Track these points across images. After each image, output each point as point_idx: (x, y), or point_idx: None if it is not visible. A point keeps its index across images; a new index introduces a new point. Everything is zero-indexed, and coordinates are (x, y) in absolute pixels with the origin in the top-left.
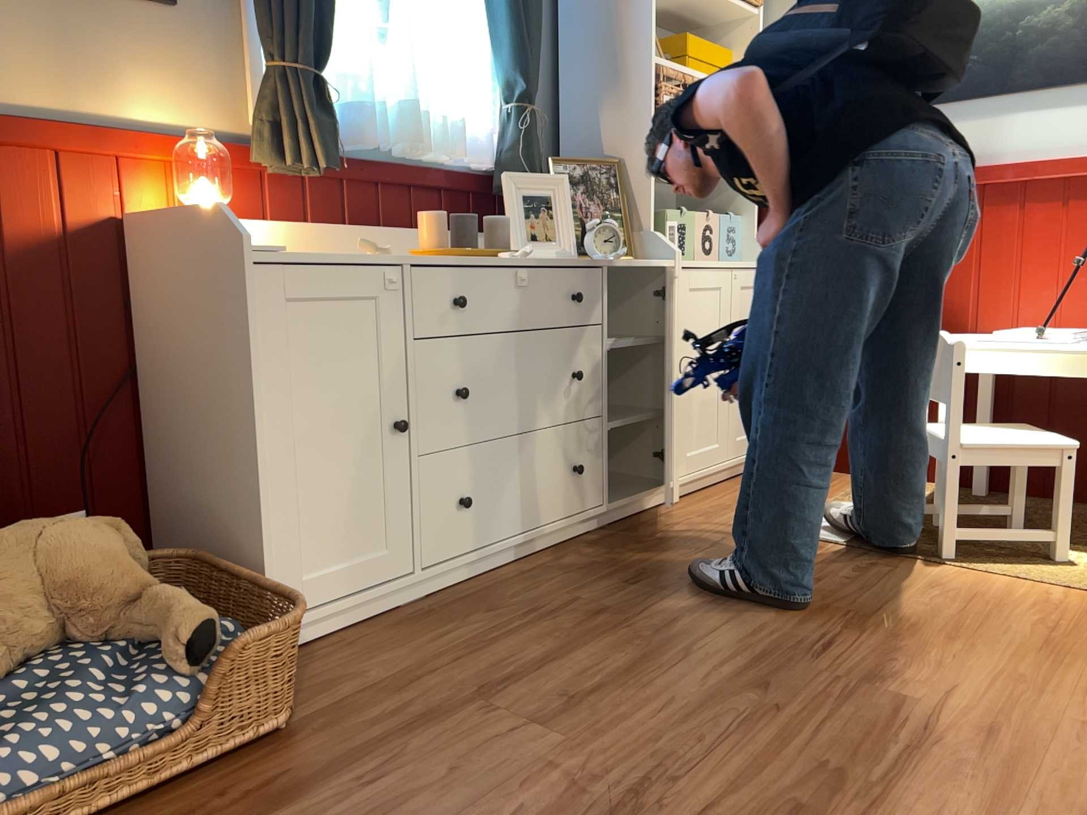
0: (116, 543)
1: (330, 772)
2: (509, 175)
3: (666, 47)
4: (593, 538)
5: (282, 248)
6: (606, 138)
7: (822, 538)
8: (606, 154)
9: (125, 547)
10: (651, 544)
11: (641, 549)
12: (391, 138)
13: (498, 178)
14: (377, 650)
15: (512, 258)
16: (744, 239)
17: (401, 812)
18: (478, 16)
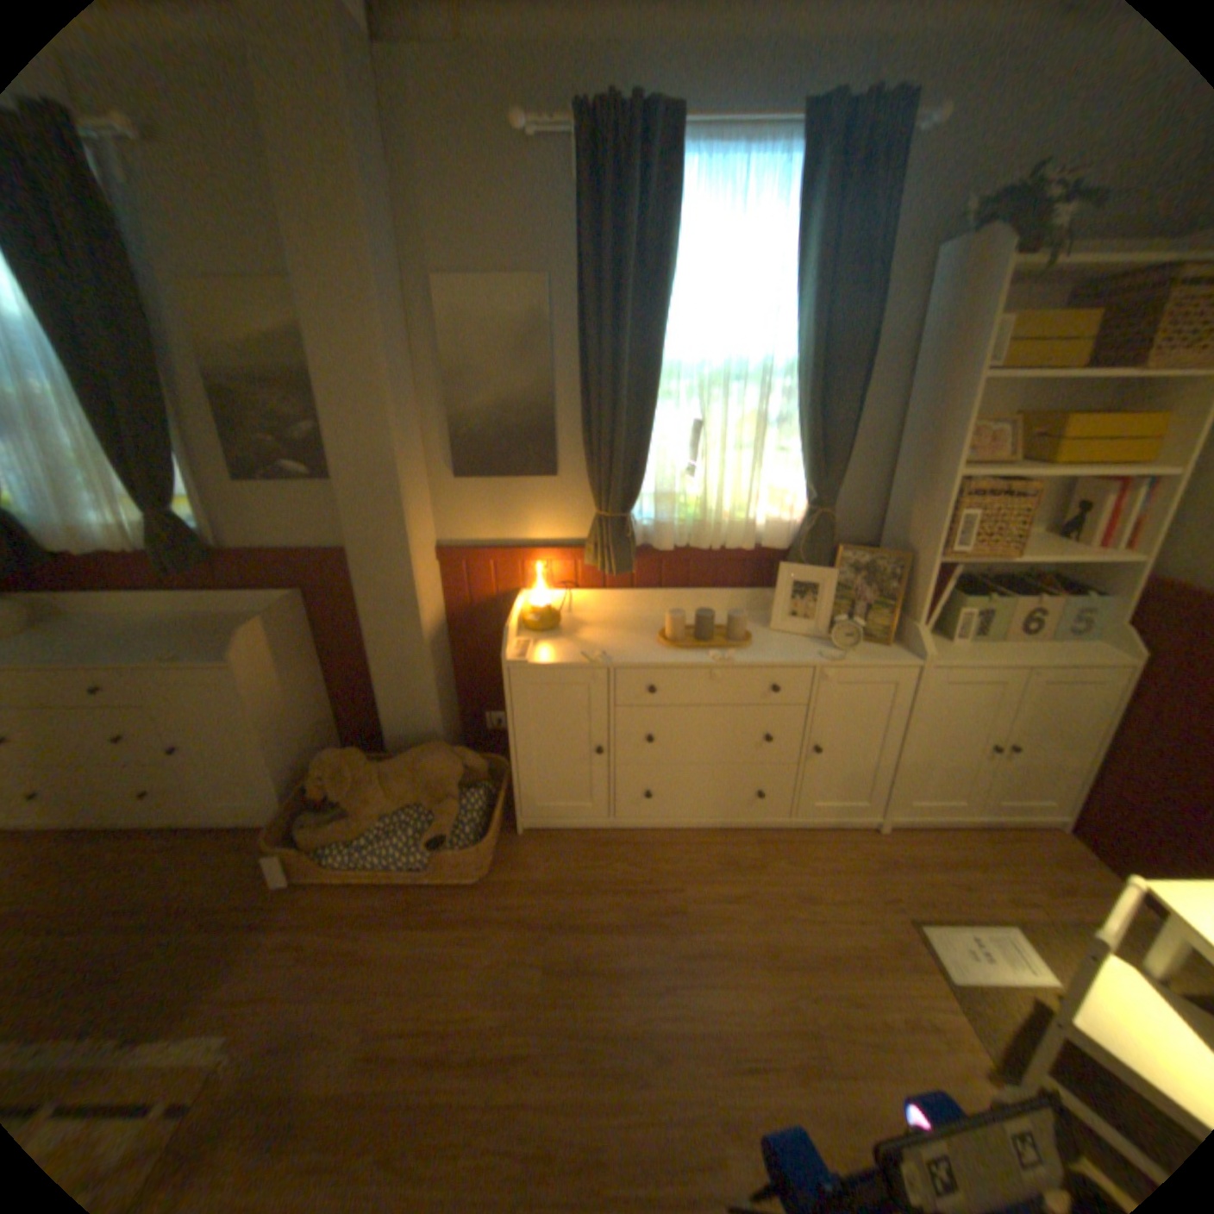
0: (450, 770)
1: (462, 926)
2: (795, 559)
3: (1047, 421)
4: (770, 838)
5: (528, 660)
6: (912, 527)
7: (942, 966)
8: (909, 541)
9: (457, 770)
10: (798, 871)
11: (784, 871)
12: (691, 538)
13: (790, 557)
14: (559, 857)
15: (713, 660)
16: (1112, 620)
17: (451, 974)
18: (791, 434)
